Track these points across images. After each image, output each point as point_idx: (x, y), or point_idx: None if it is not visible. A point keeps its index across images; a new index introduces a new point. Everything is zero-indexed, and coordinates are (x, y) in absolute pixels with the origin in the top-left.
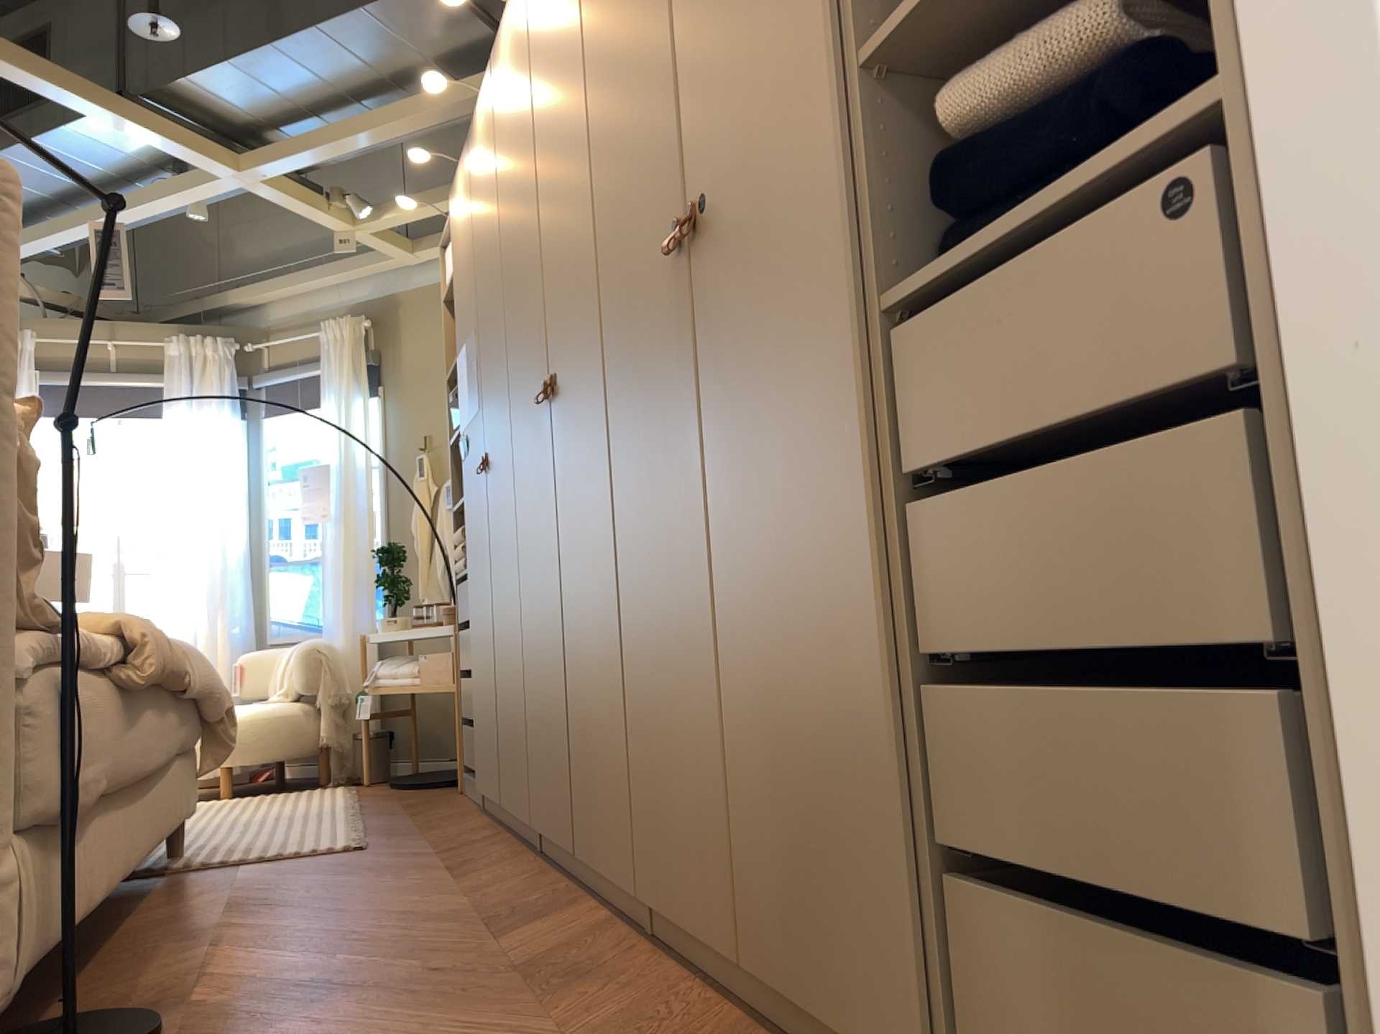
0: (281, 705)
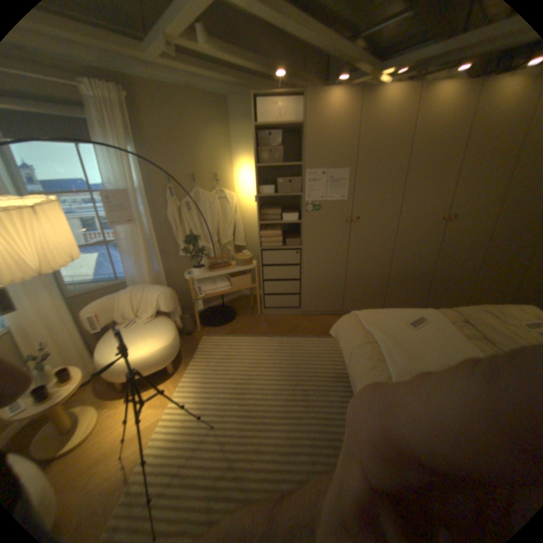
0: (172, 325)
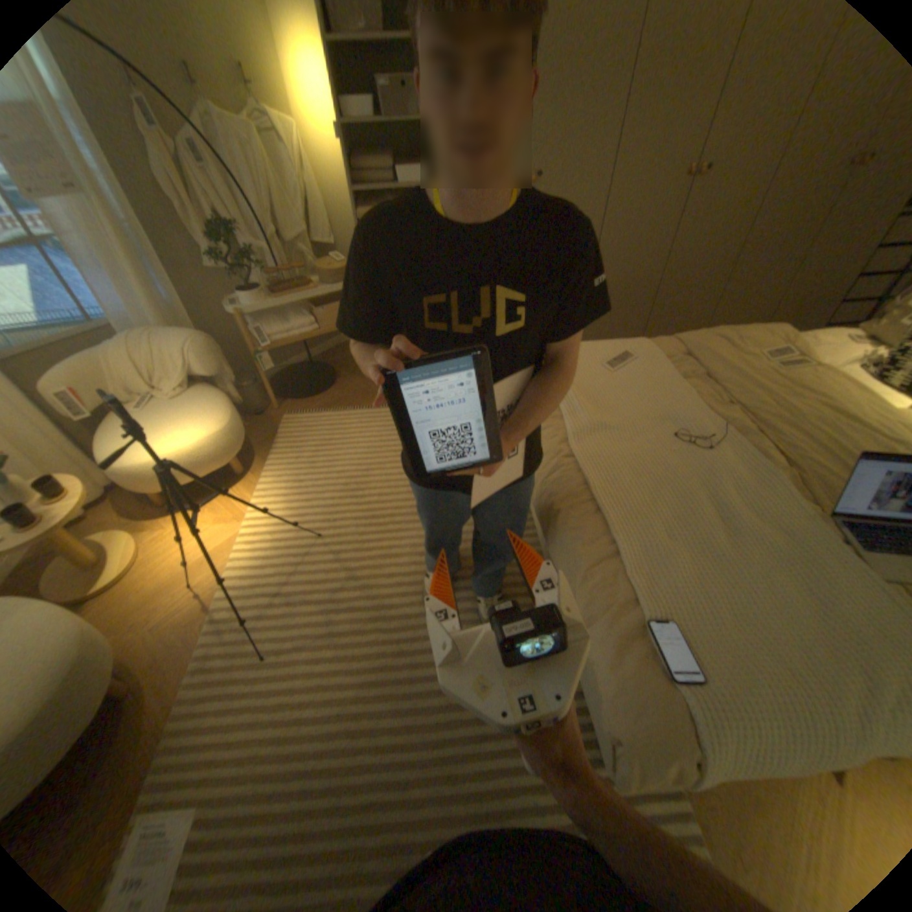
0: (218, 400)
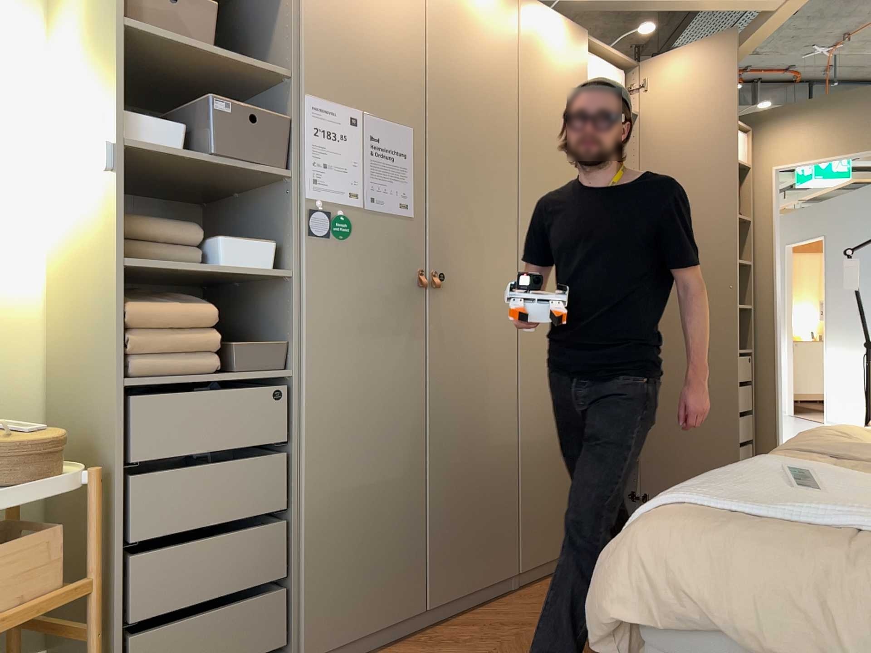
0: None
